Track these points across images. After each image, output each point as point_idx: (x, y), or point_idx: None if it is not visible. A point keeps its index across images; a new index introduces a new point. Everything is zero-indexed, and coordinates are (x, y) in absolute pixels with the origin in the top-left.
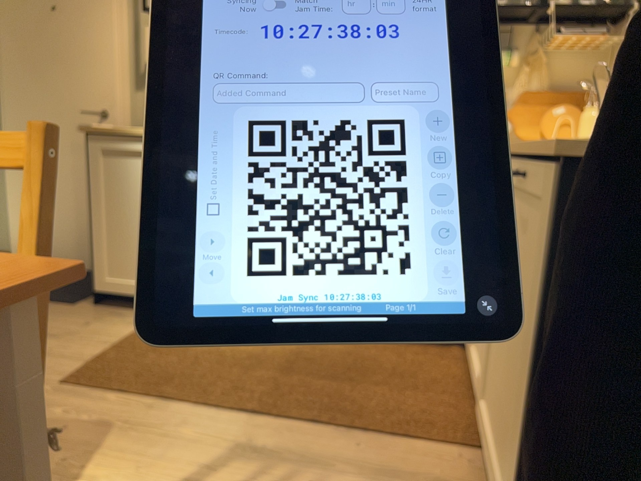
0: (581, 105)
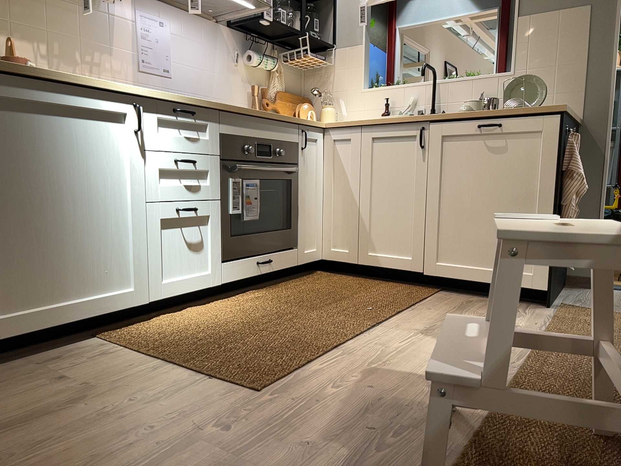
0: (308, 103)
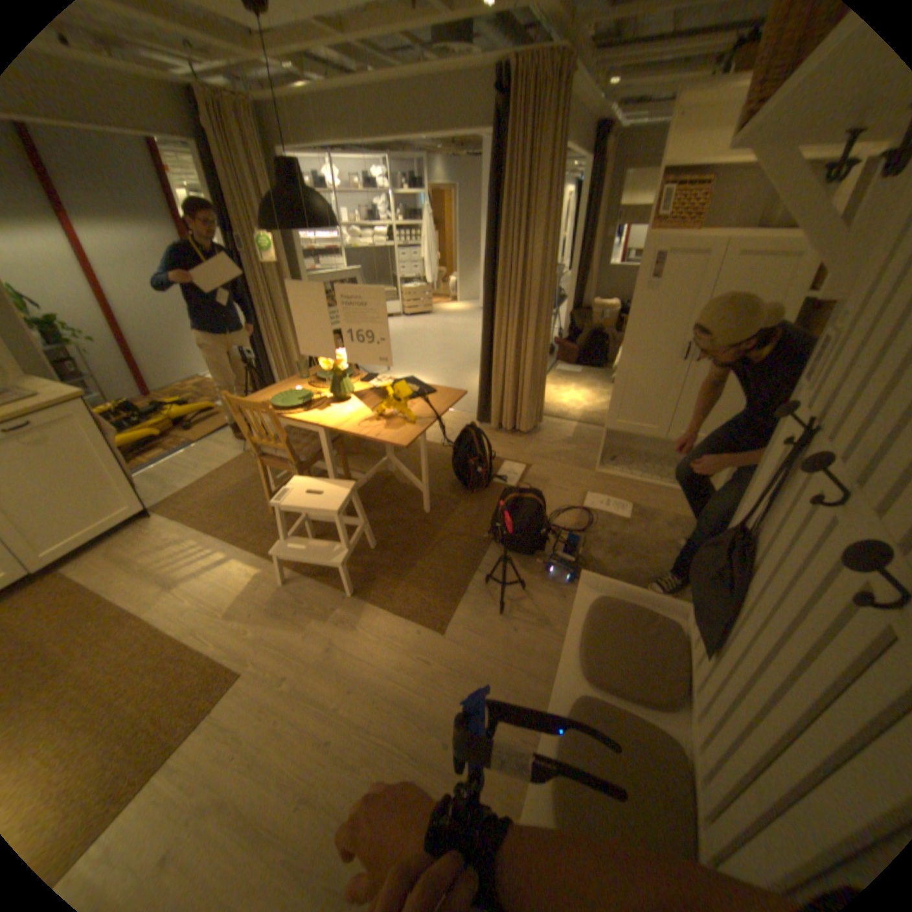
0: None
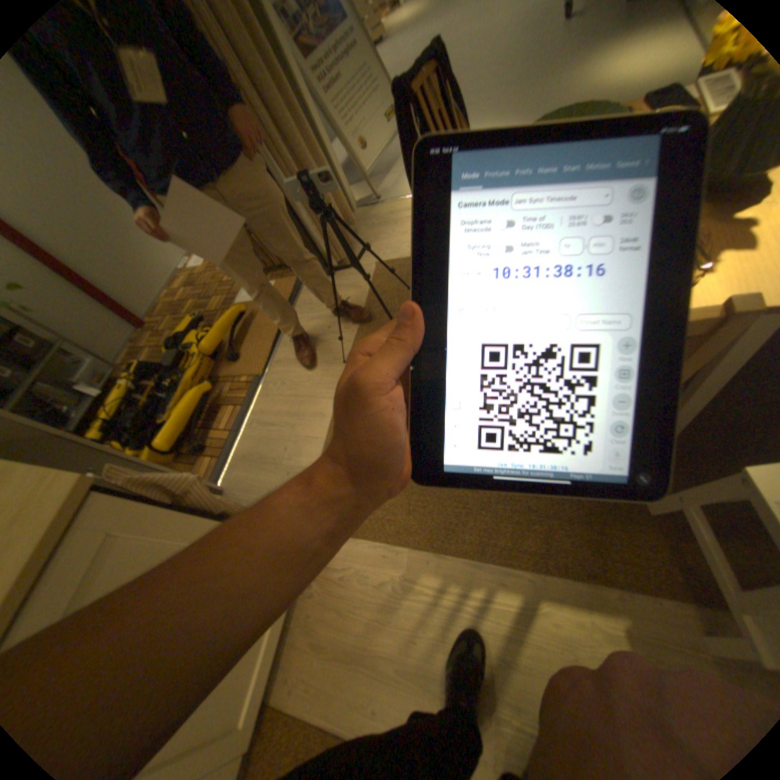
0: None
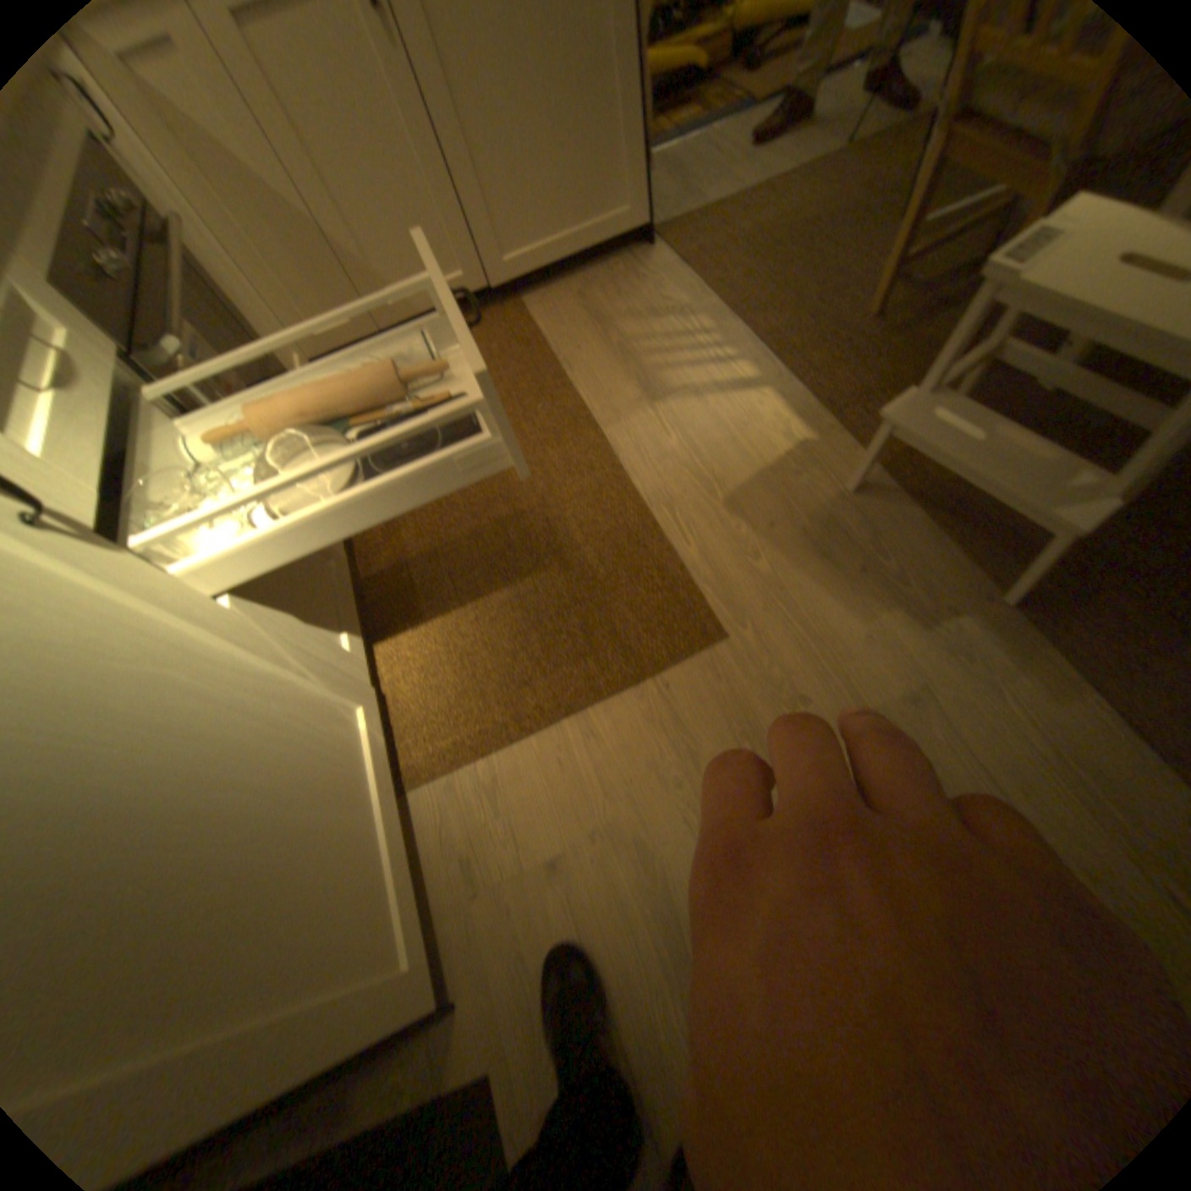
0: None
